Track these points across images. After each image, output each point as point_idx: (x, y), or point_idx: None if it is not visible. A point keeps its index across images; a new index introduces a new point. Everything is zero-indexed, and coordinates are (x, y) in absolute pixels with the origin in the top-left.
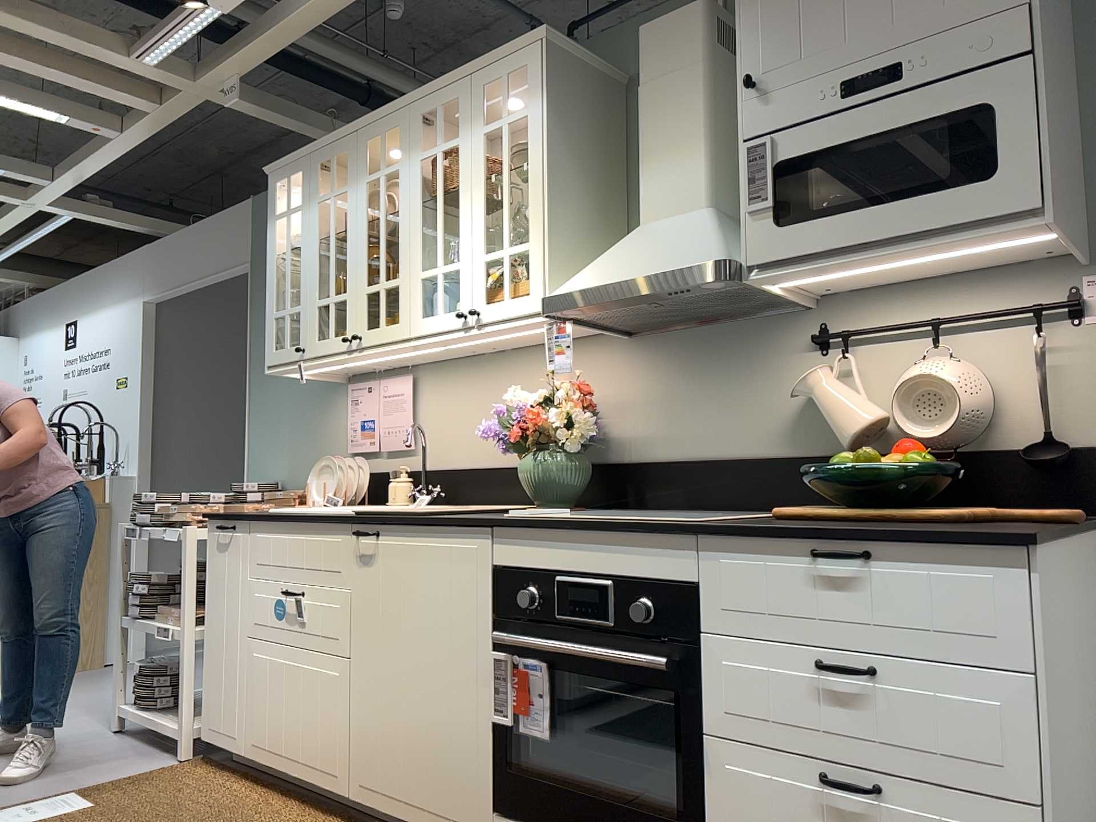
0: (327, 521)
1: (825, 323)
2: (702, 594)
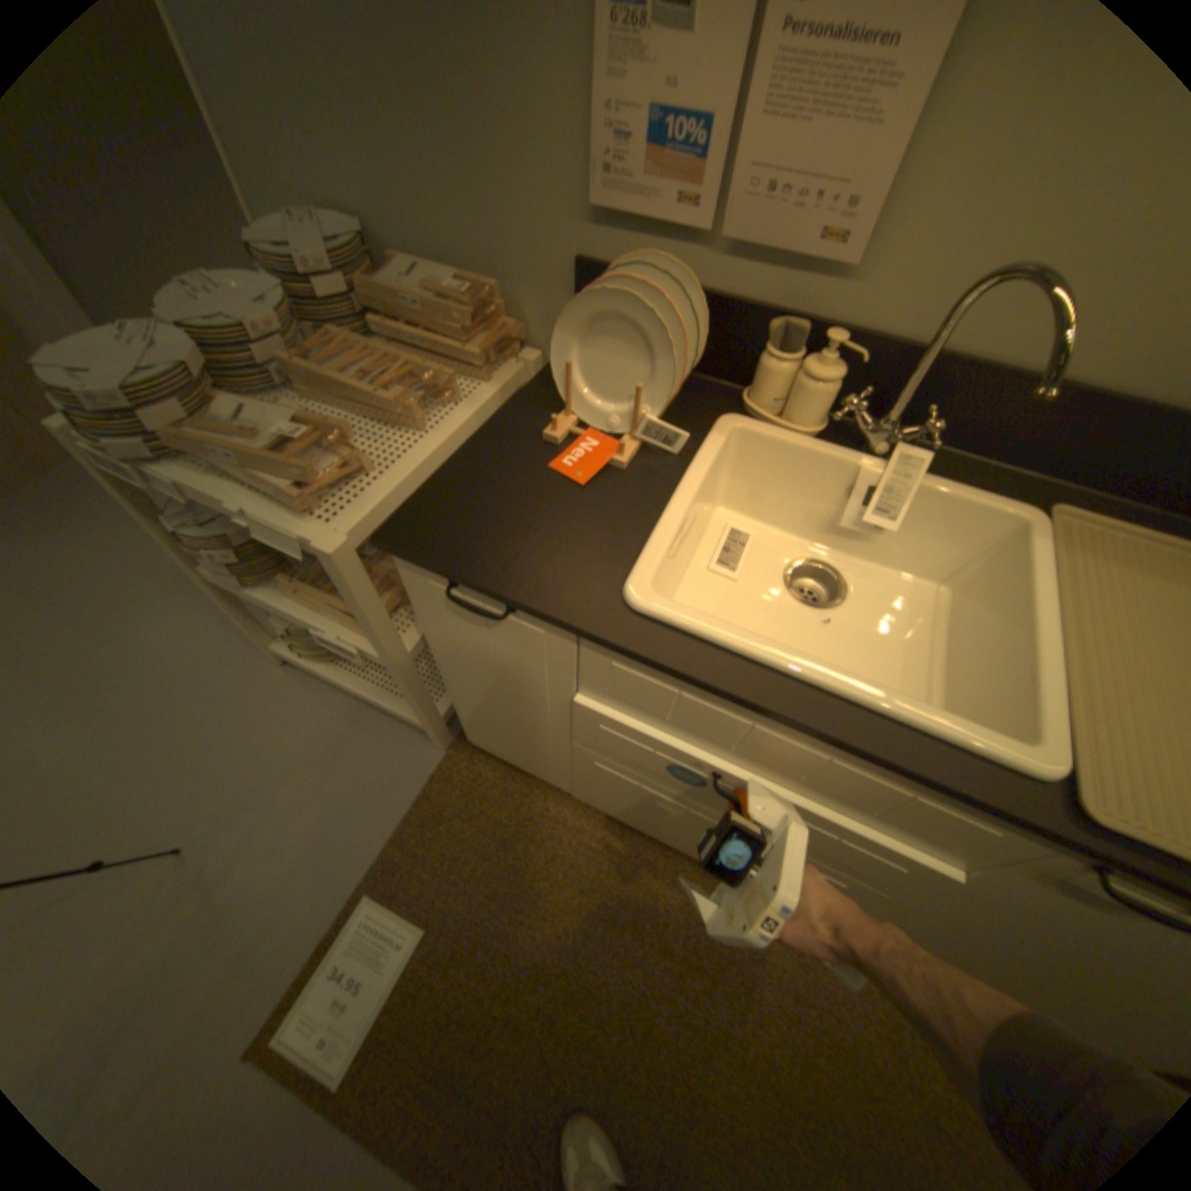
0: (984, 810)
1: None
2: None
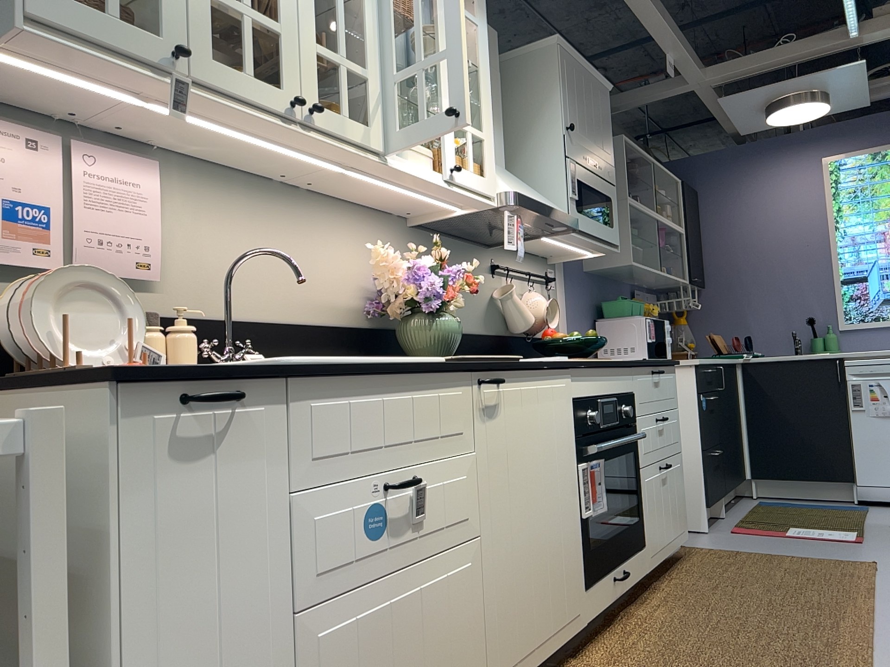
0: (450, 370)
1: (495, 259)
2: (635, 397)
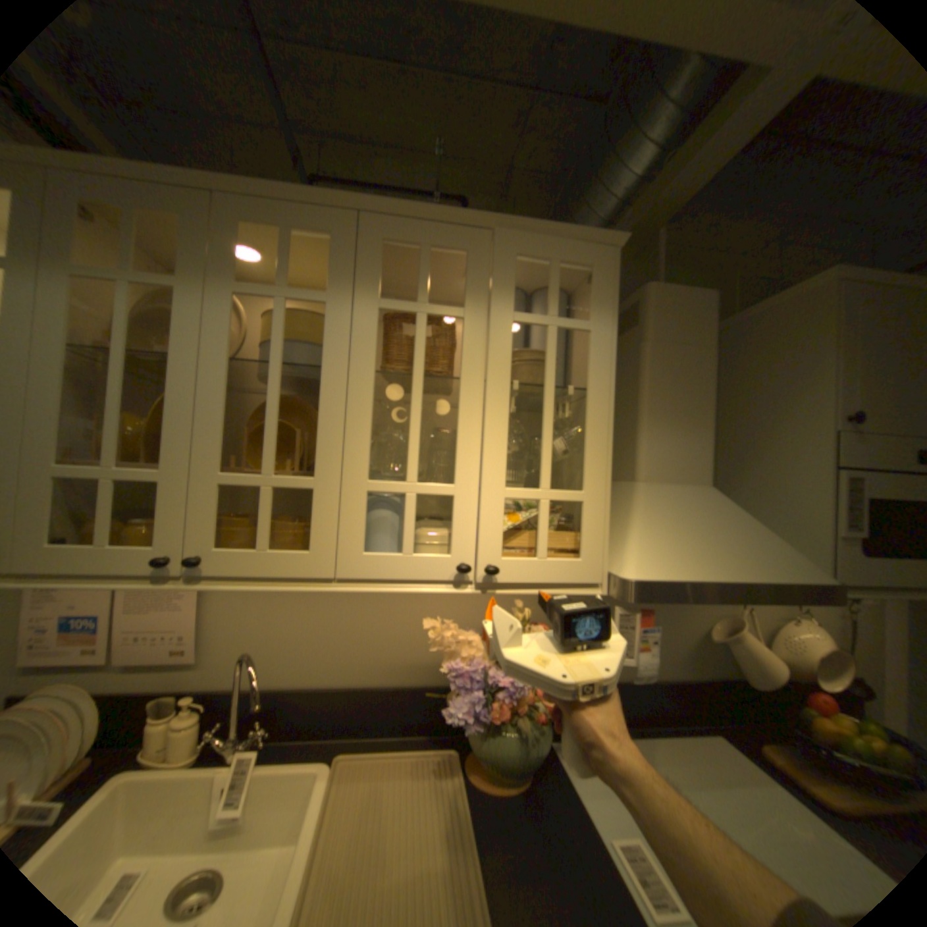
0: None
1: None
2: None
